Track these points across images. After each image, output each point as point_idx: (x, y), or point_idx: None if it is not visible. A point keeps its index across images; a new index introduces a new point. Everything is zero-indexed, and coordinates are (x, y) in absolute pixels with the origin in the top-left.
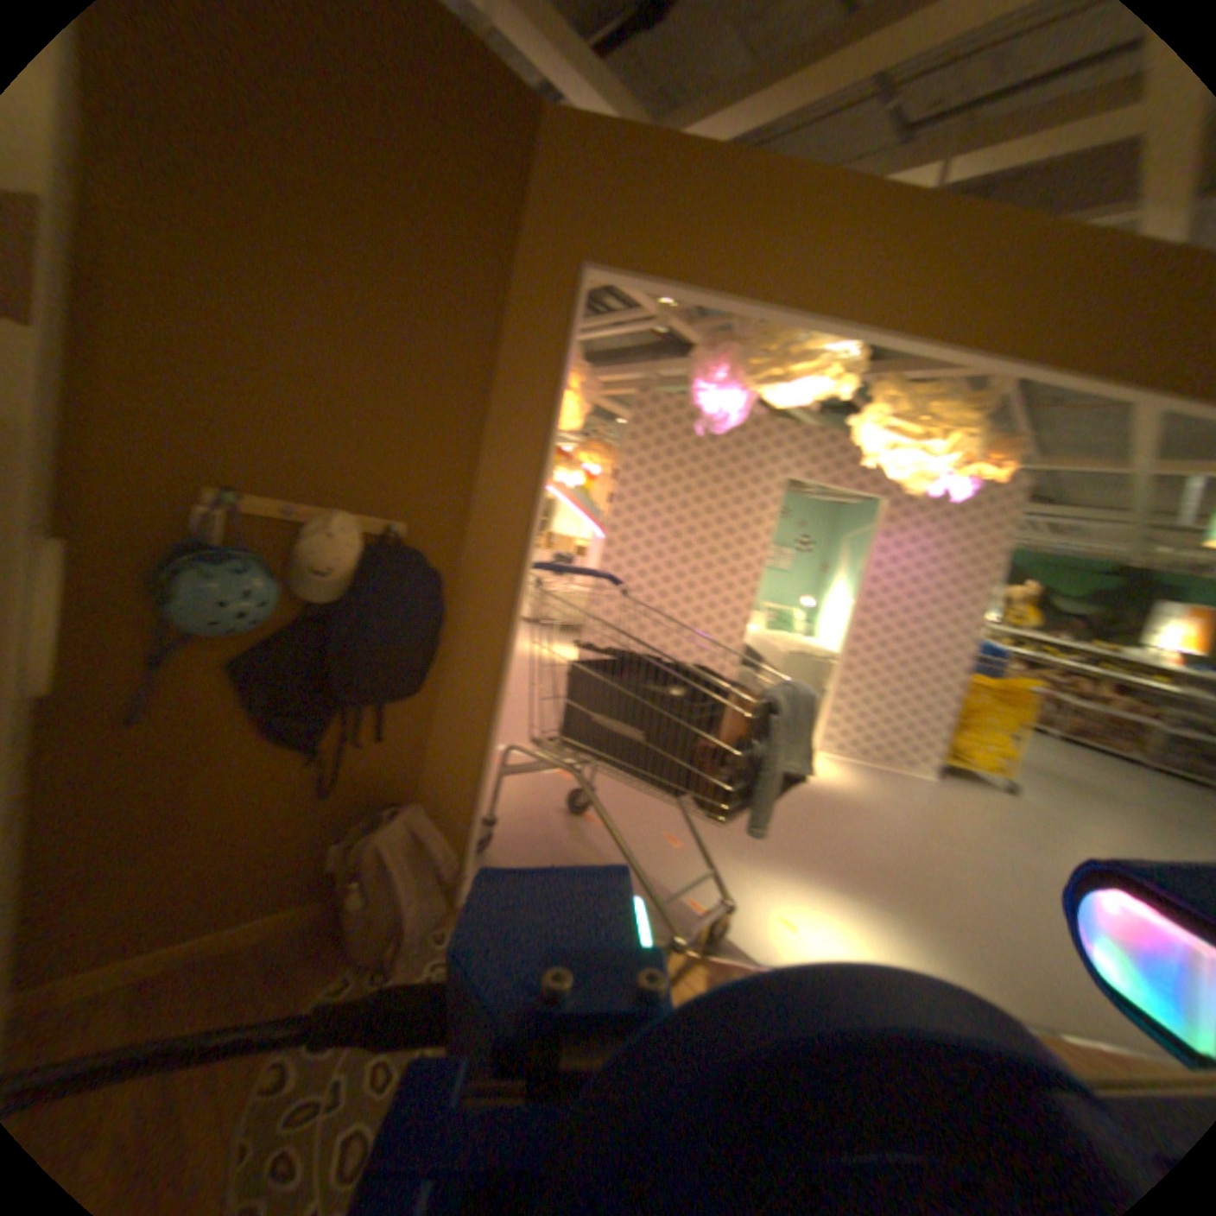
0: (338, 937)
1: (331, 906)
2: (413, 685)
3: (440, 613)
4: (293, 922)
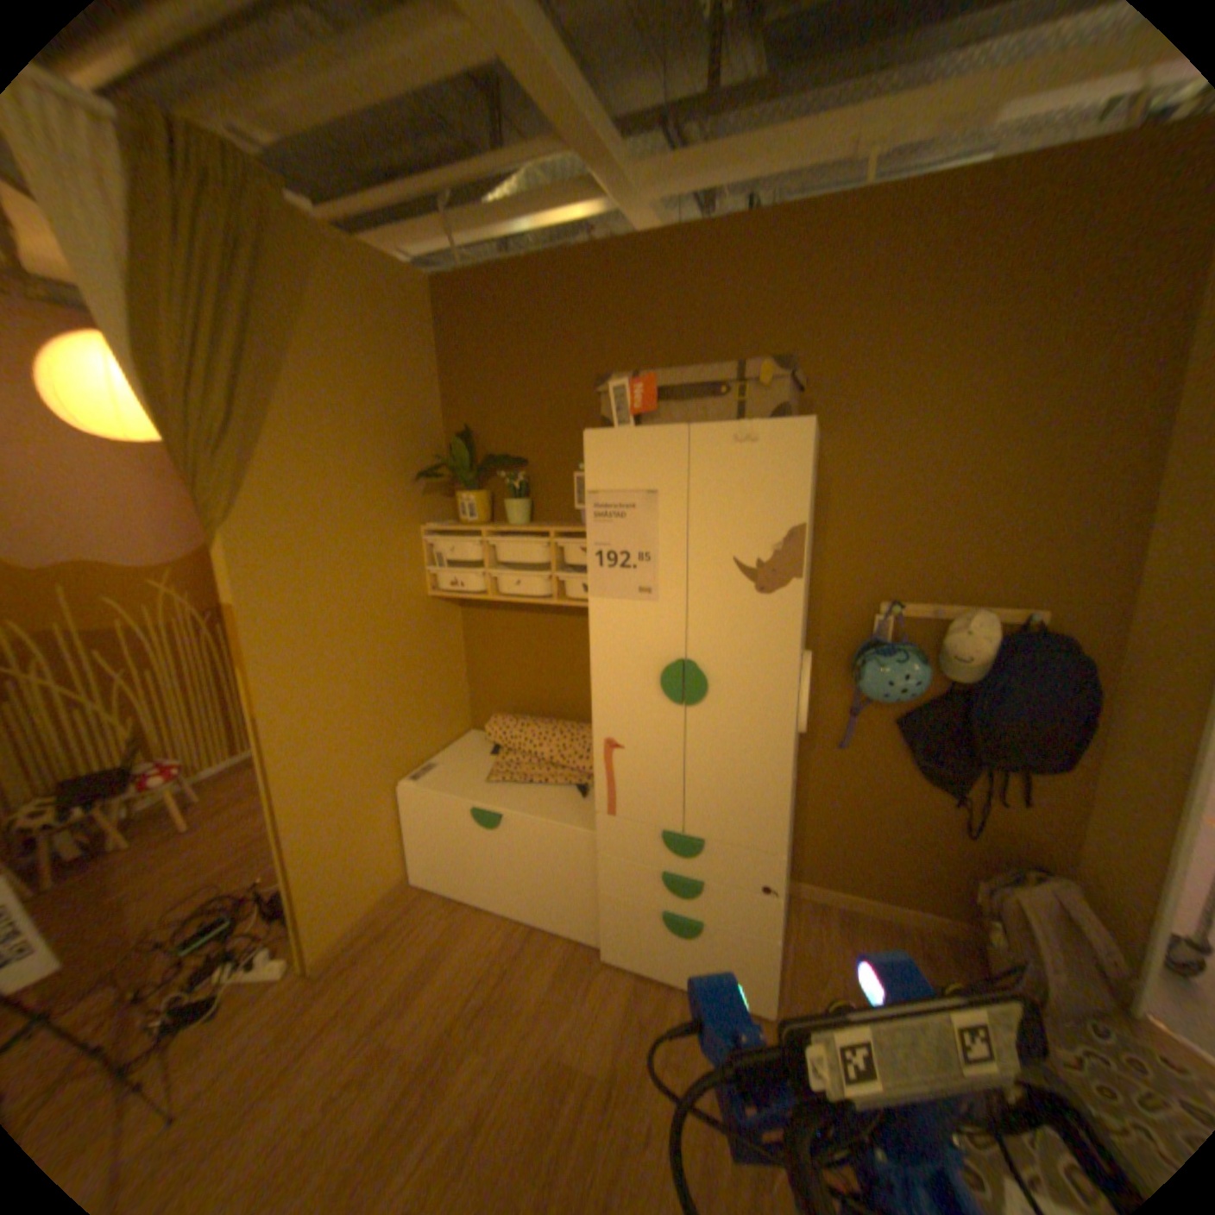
0: (988, 962)
1: (987, 935)
2: (1068, 763)
3: (1101, 696)
4: (953, 929)
